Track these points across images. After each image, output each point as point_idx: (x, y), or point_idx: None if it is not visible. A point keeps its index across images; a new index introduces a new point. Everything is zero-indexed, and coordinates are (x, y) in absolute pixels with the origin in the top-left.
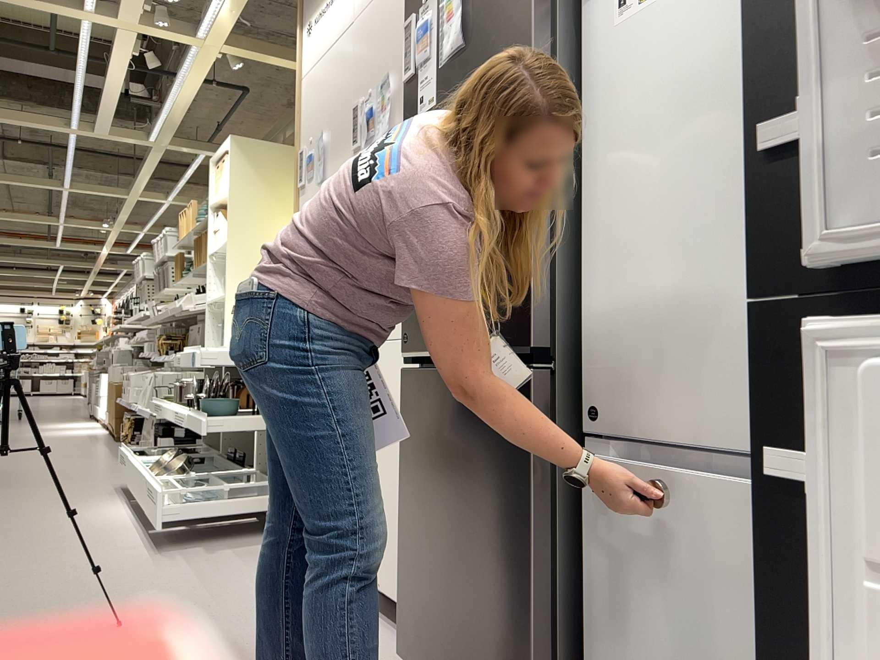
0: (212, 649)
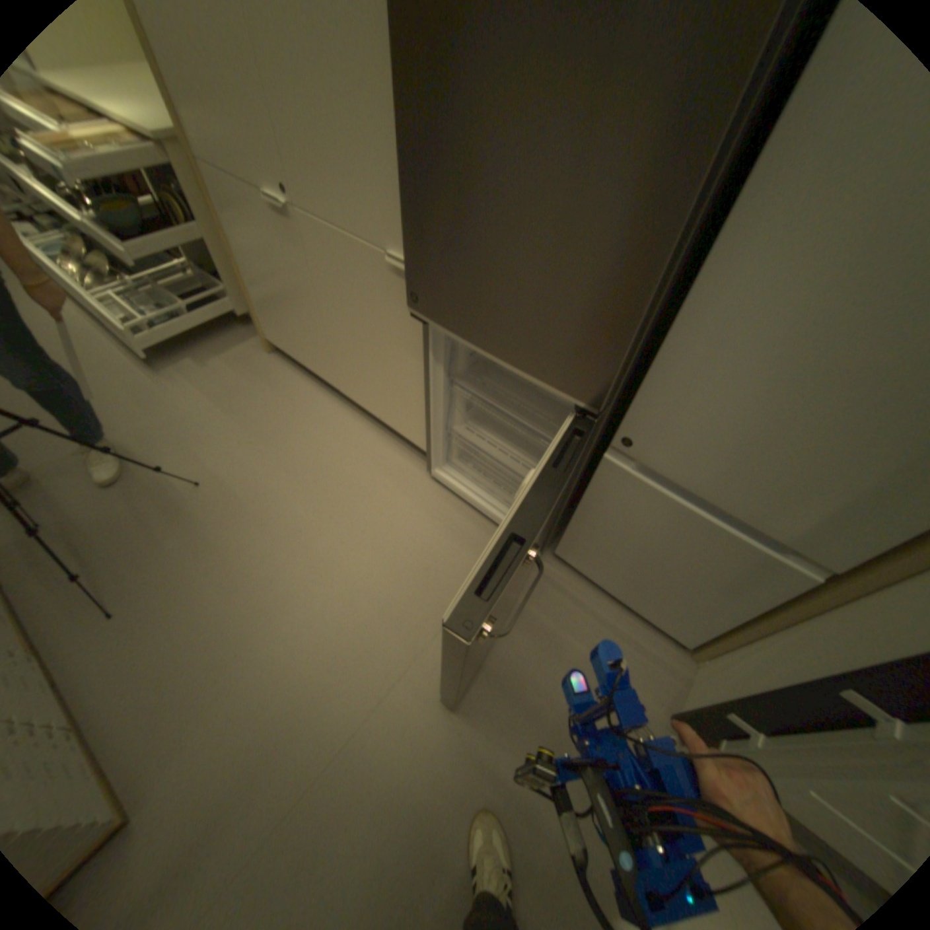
0: (285, 492)
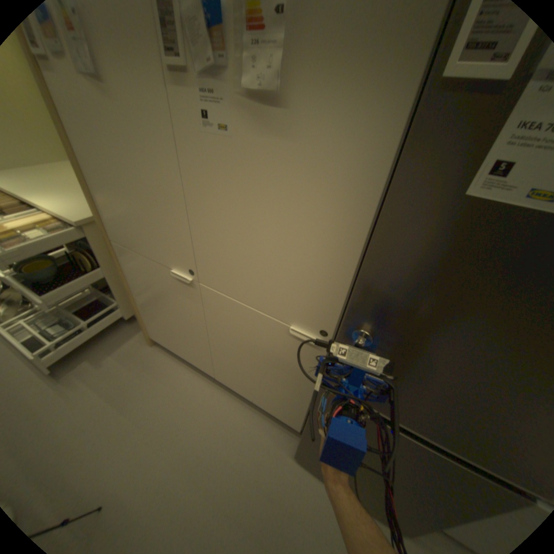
0: (182, 496)
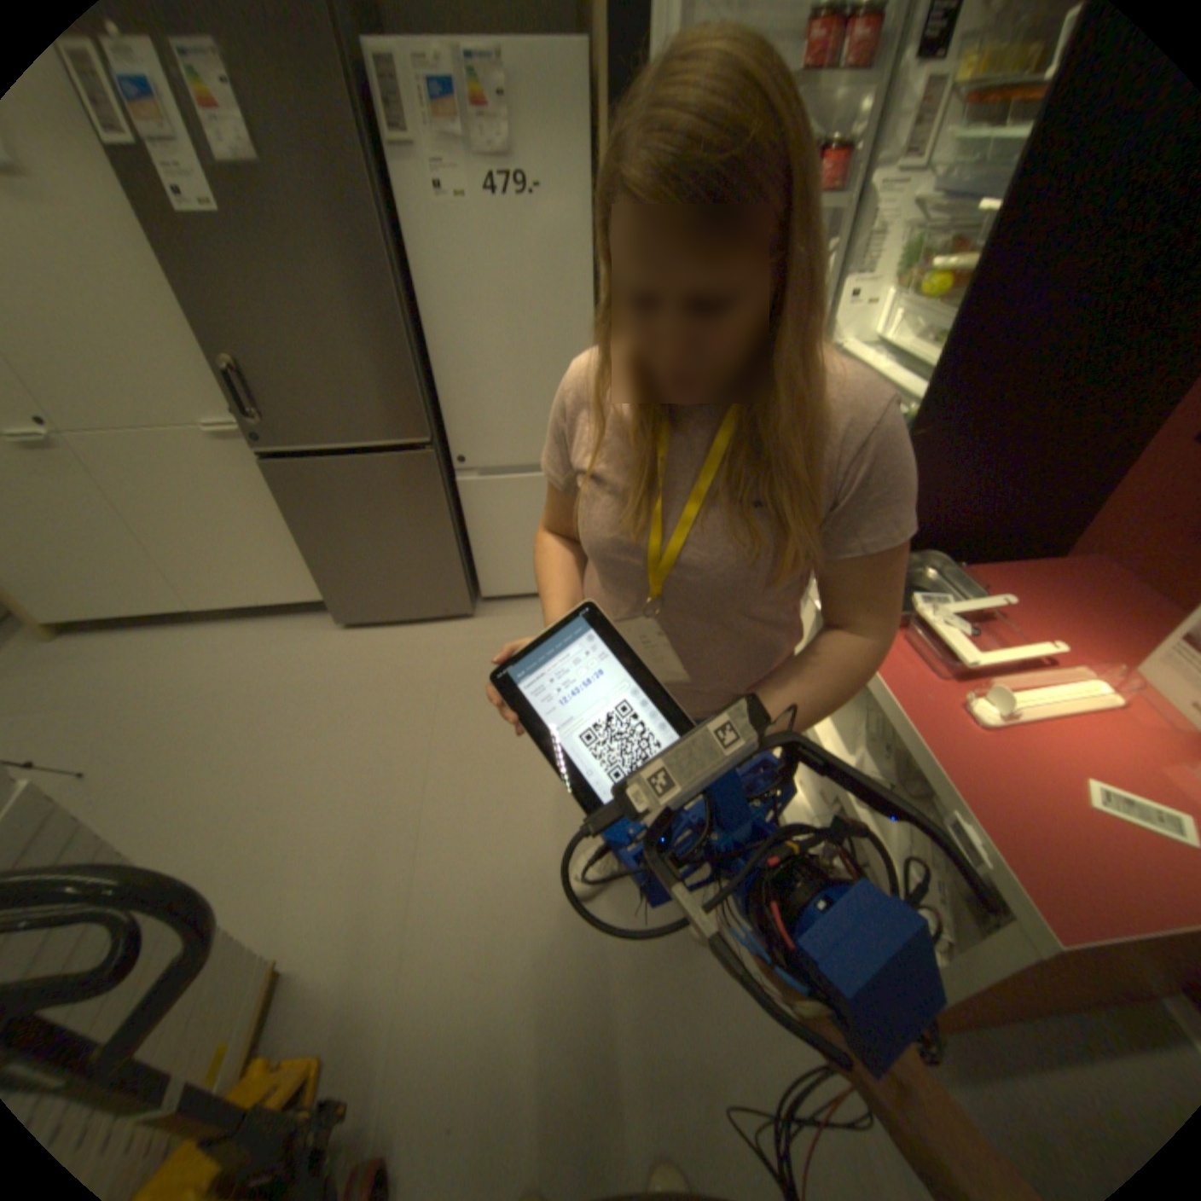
0: (202, 715)
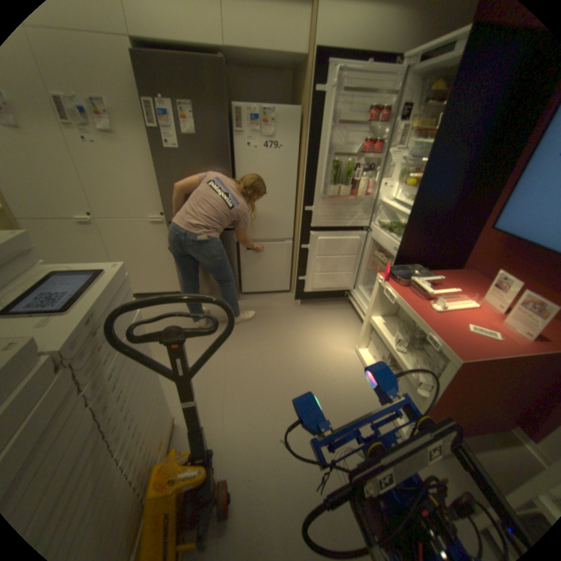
0: None
